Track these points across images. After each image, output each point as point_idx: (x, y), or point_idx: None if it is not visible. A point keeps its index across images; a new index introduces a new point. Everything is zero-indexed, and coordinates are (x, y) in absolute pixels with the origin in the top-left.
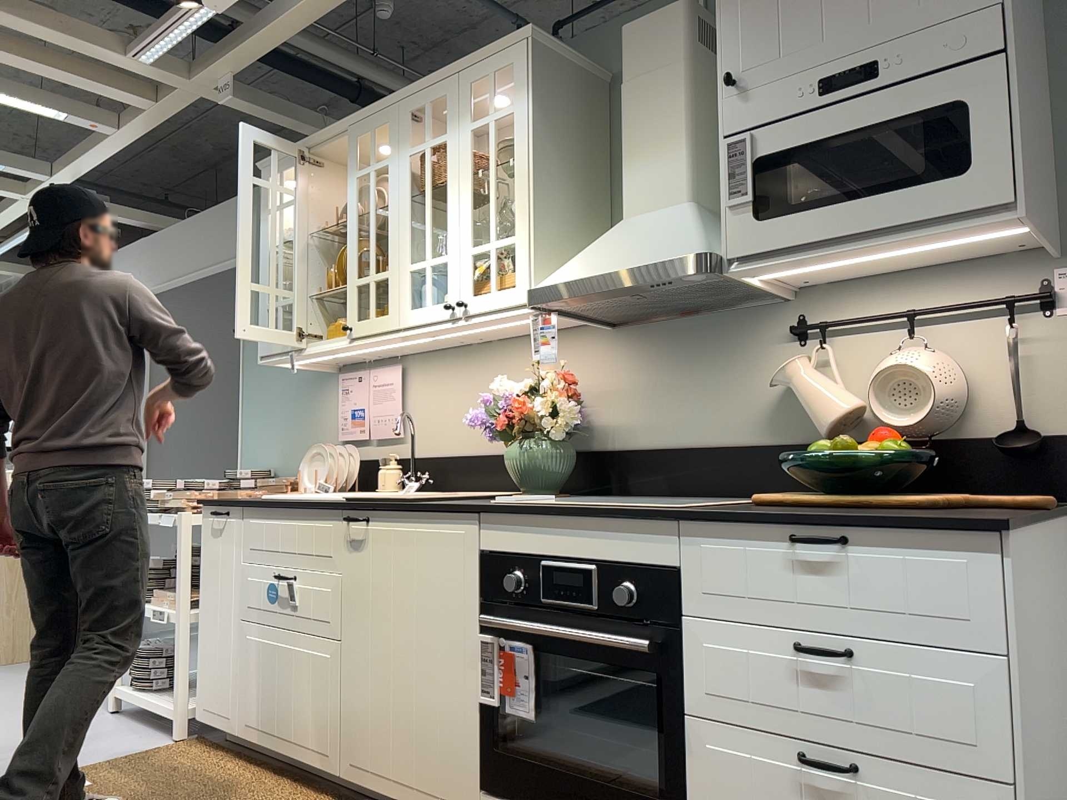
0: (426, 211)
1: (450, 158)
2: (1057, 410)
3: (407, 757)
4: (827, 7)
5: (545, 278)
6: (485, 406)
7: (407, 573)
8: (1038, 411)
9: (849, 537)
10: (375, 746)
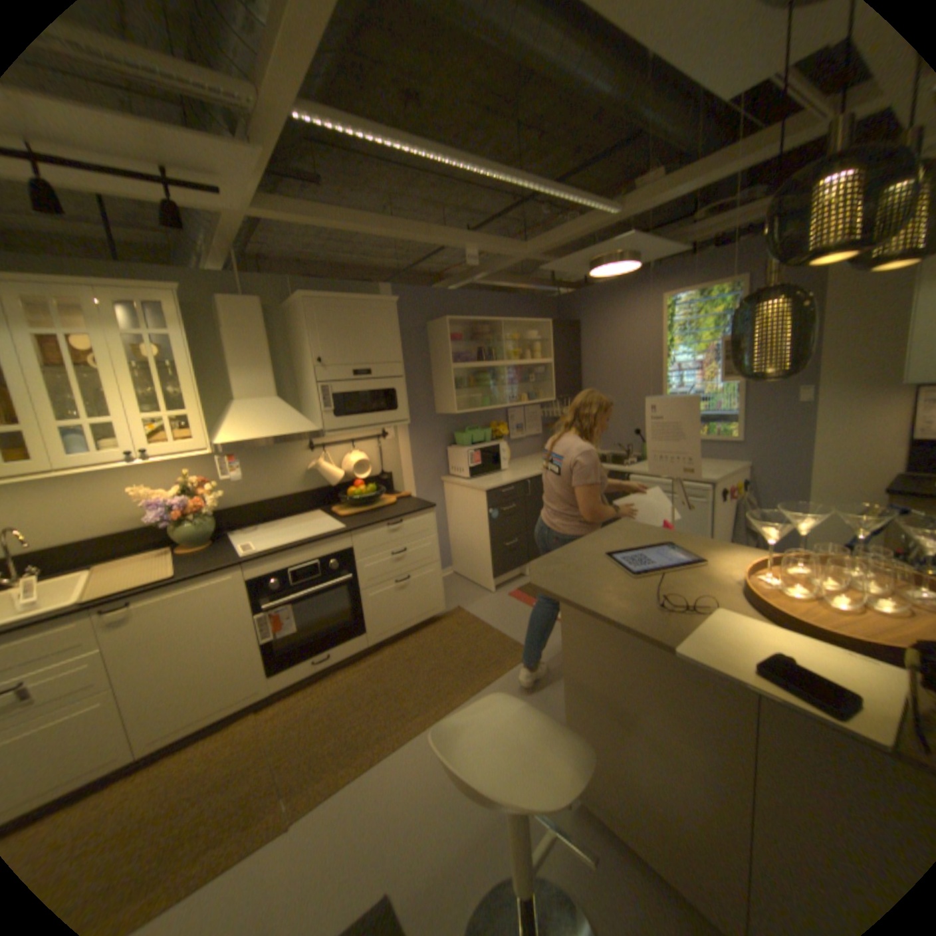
0: (73, 383)
1: (100, 348)
2: (390, 466)
3: (207, 702)
4: (354, 344)
5: (222, 436)
6: (145, 507)
7: (185, 615)
8: (386, 466)
9: (403, 519)
10: (174, 717)
